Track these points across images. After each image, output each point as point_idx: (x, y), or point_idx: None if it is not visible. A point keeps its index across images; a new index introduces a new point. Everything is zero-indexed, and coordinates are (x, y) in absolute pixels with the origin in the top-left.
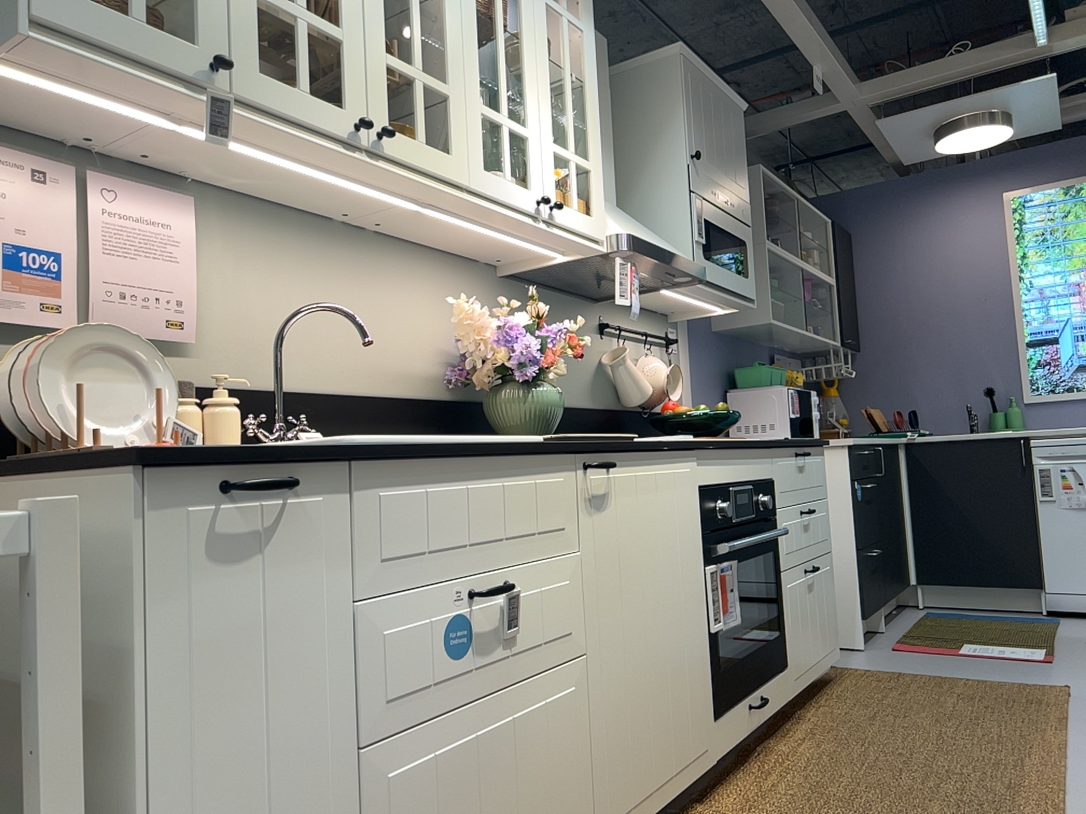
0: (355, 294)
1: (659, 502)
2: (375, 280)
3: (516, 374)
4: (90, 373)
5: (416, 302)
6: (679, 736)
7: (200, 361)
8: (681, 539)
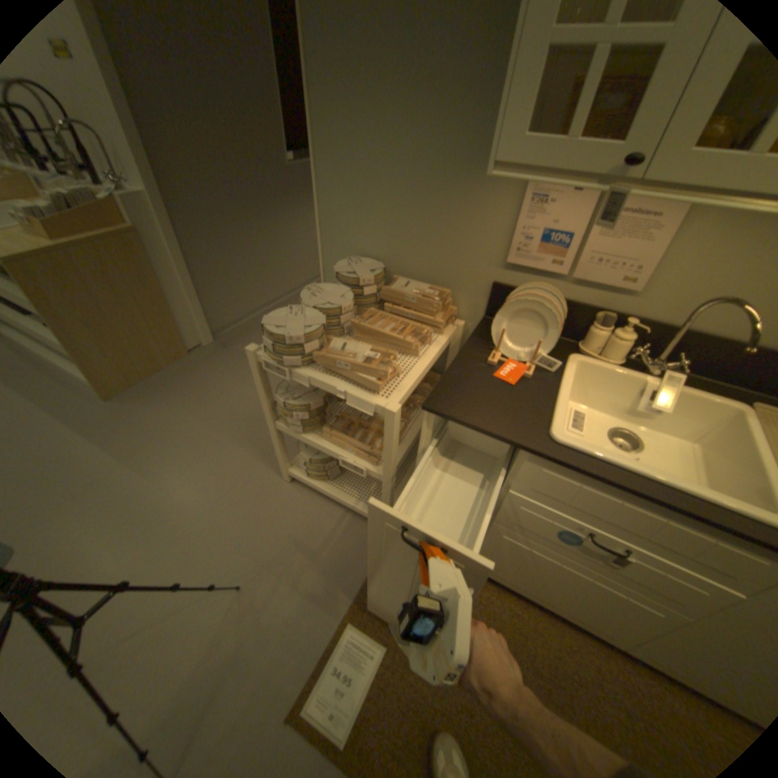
0: None
1: None
2: None
3: None
4: (526, 317)
5: None
6: None
7: (643, 300)
8: None
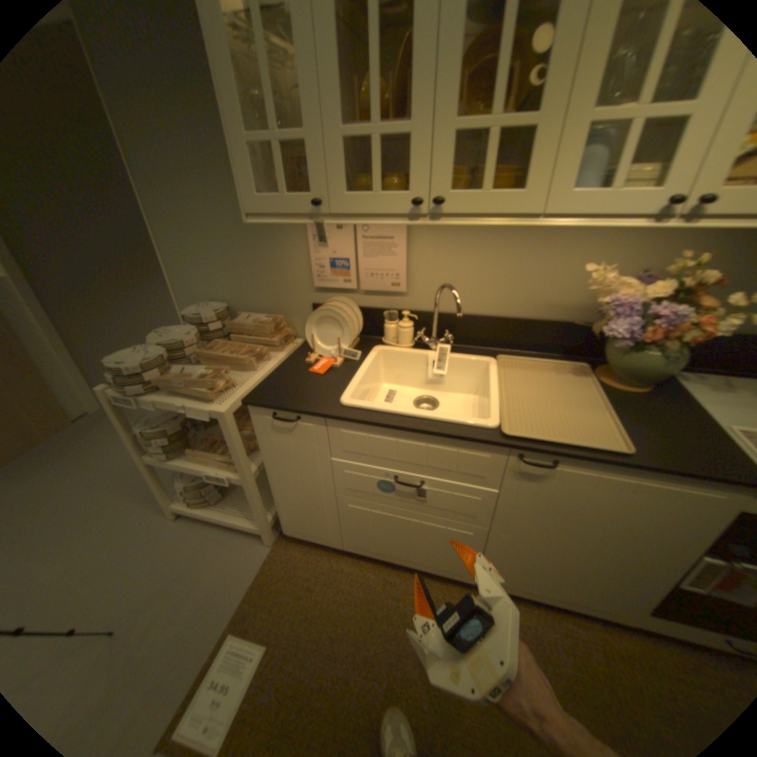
0: (522, 254)
1: (633, 499)
2: (545, 240)
3: (619, 337)
4: (329, 323)
5: (586, 253)
6: (587, 597)
7: (411, 298)
8: (660, 529)
